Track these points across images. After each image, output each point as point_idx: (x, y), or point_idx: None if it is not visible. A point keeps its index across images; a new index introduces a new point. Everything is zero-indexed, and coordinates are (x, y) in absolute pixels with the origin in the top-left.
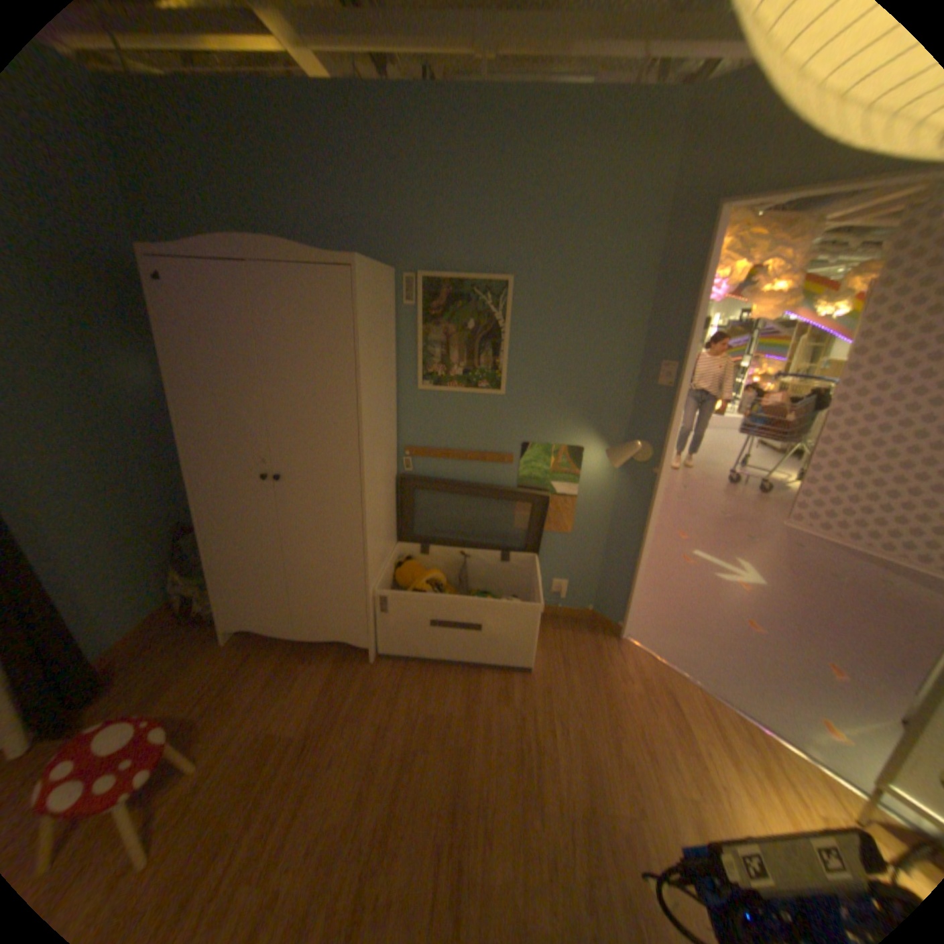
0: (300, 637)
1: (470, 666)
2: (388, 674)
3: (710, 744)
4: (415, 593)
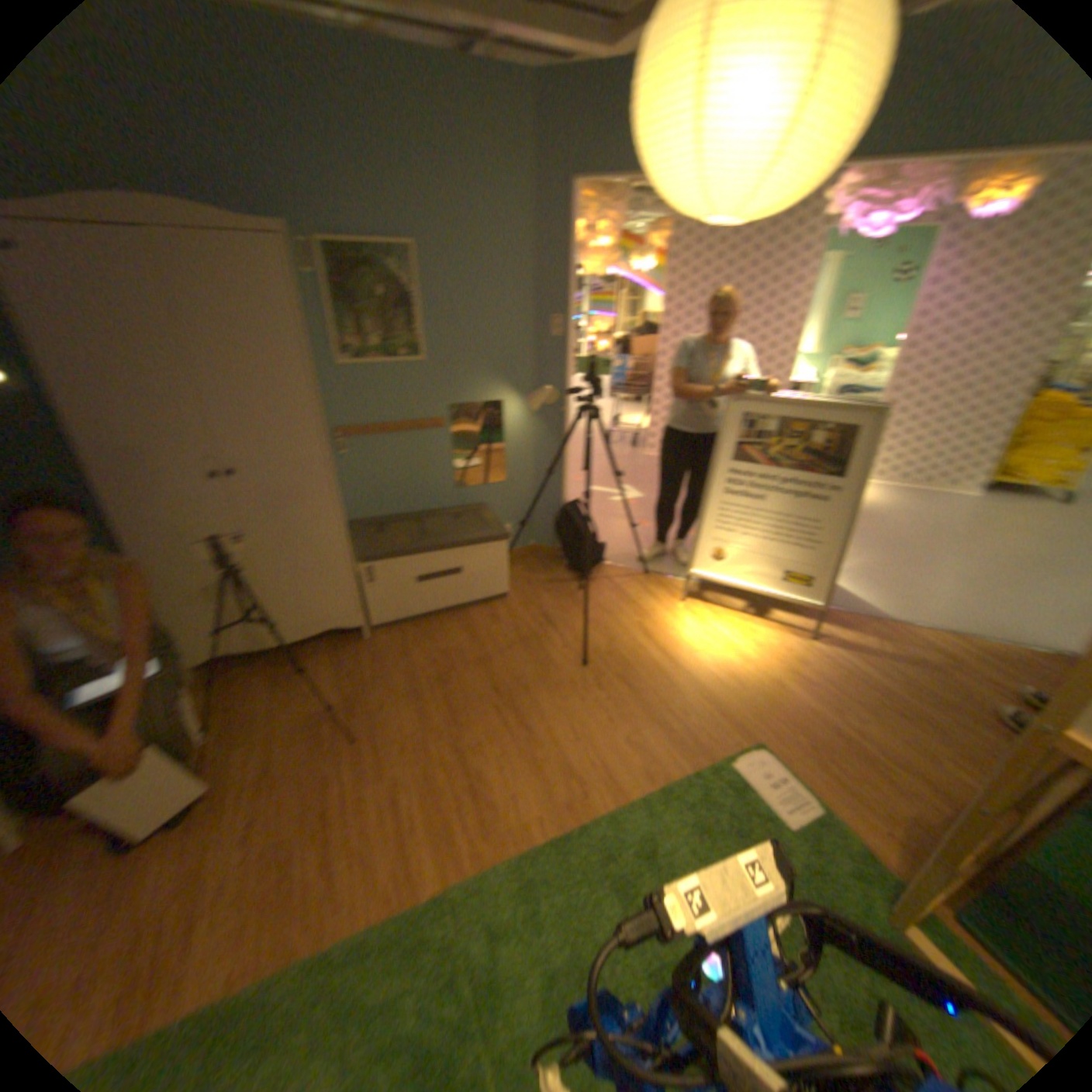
0: (290, 639)
1: (459, 611)
2: (392, 640)
3: (638, 595)
4: (399, 559)
